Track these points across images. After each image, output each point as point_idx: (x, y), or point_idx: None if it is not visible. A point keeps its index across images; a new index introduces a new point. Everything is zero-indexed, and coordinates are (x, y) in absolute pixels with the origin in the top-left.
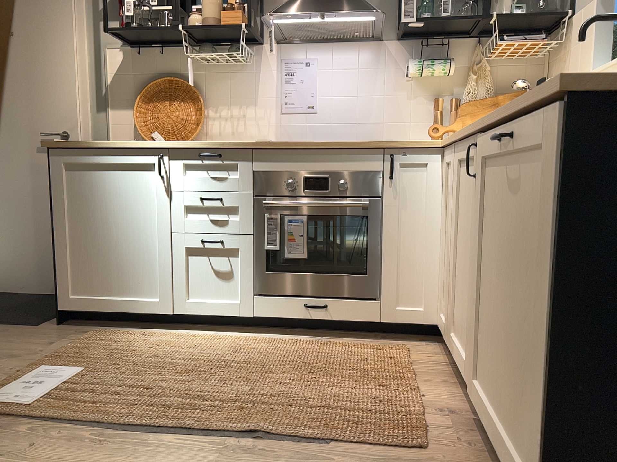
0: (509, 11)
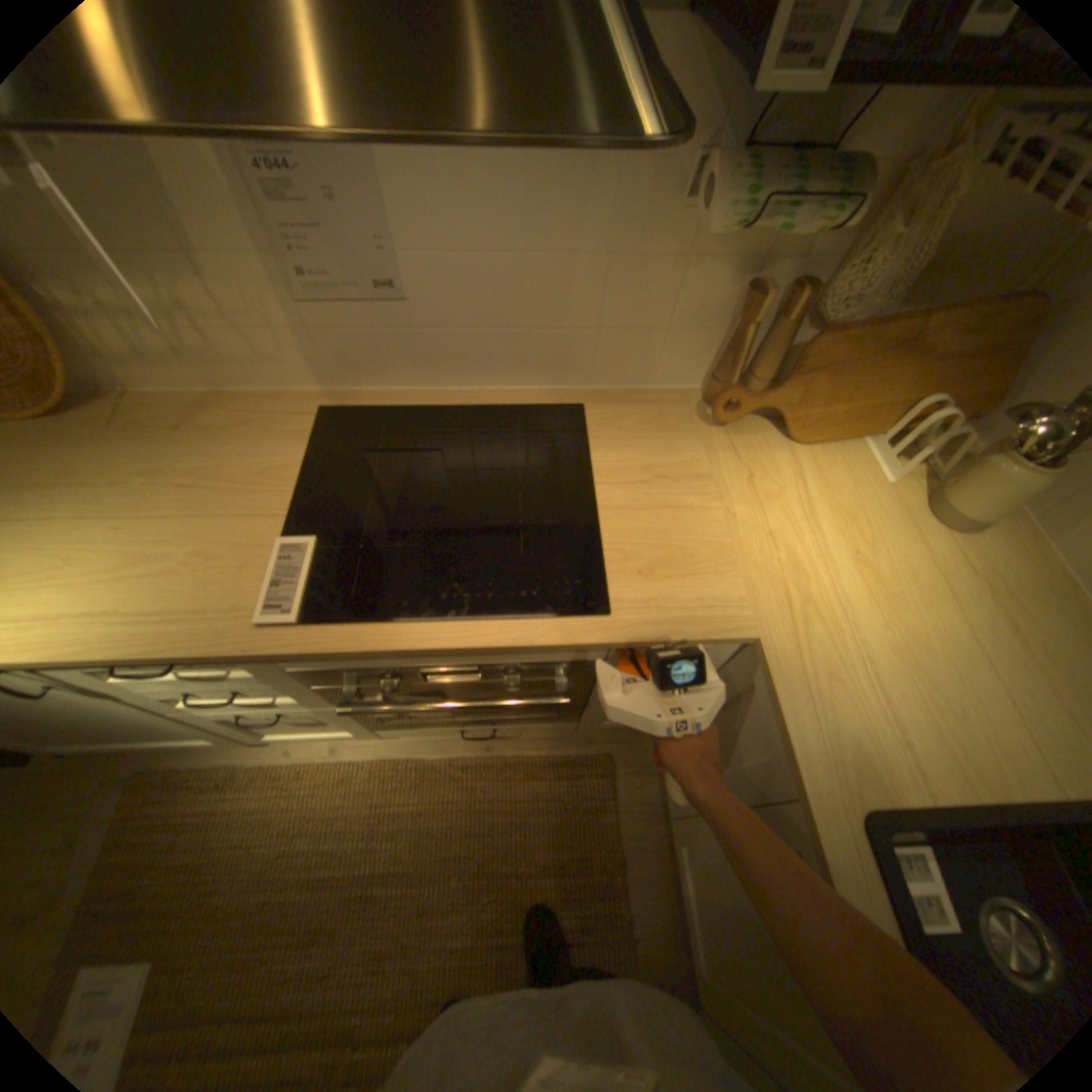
0: None
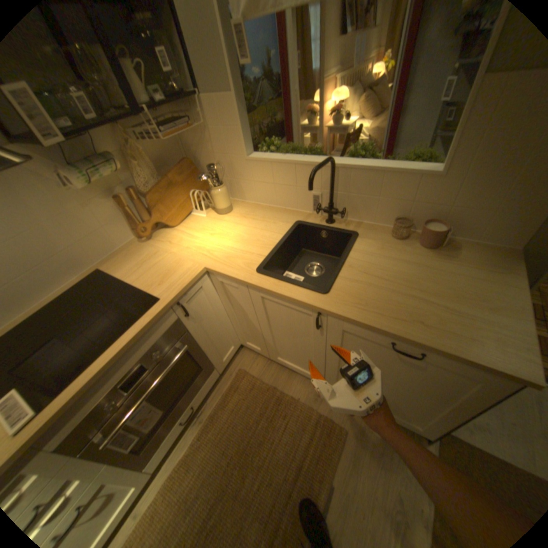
0: (149, 94)
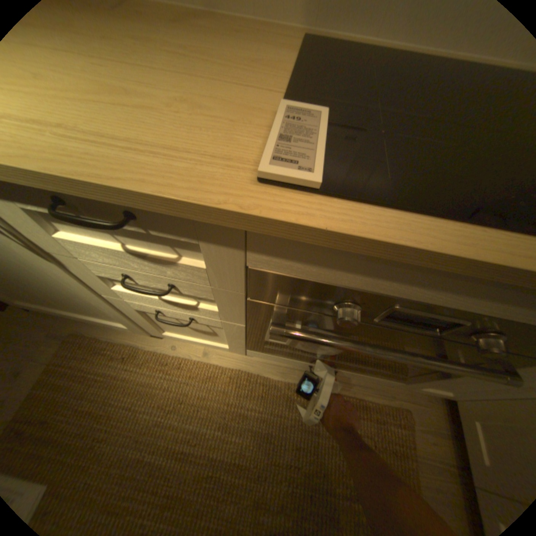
0: None
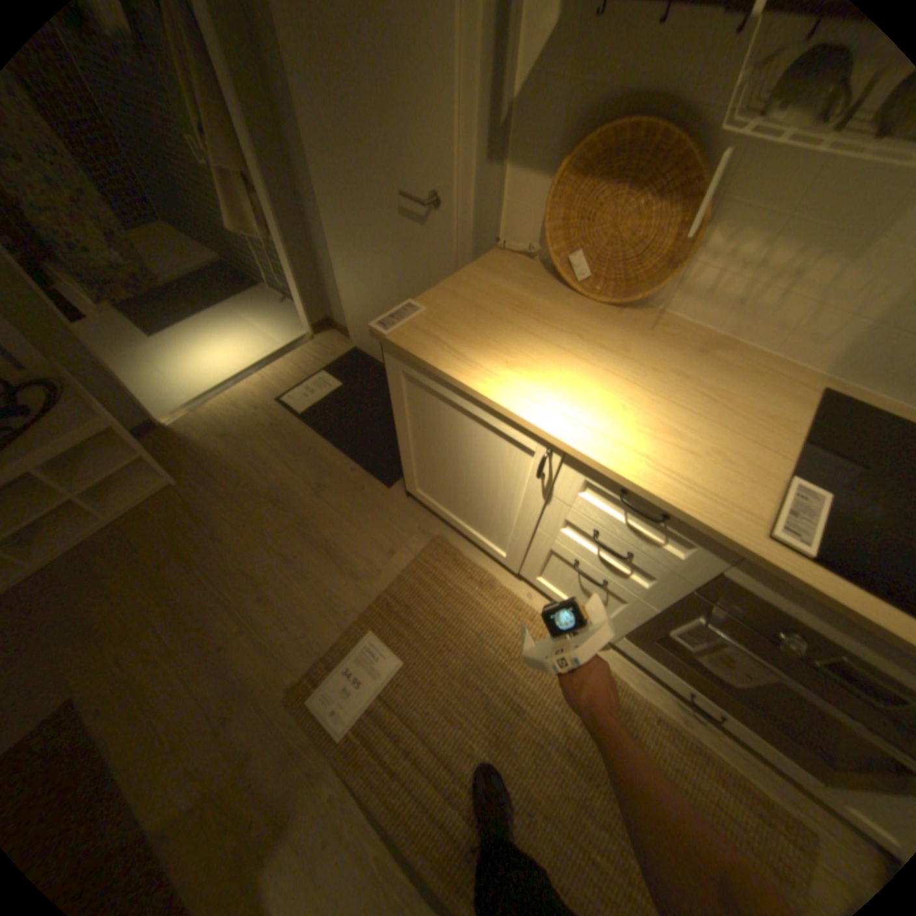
0: None
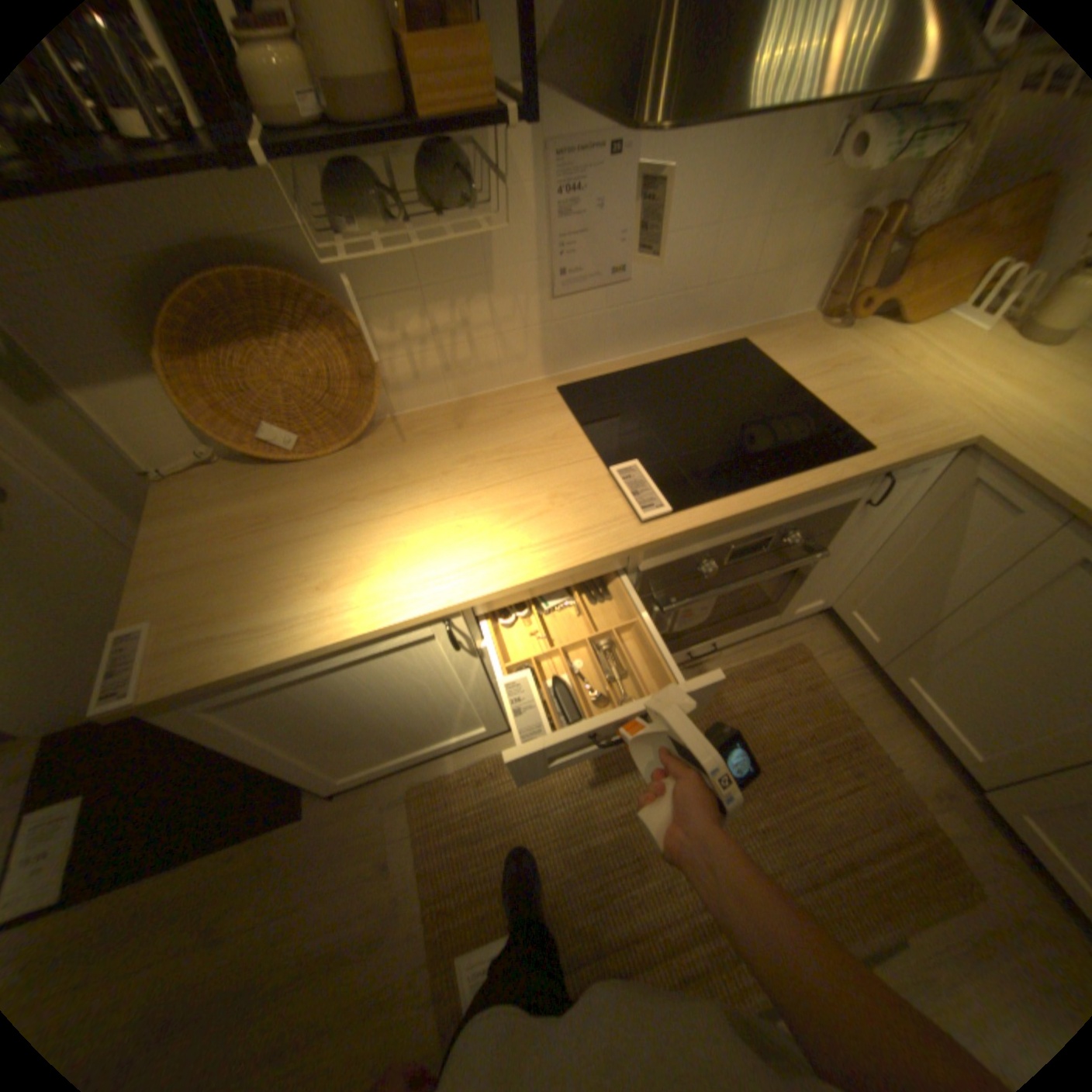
0: None
